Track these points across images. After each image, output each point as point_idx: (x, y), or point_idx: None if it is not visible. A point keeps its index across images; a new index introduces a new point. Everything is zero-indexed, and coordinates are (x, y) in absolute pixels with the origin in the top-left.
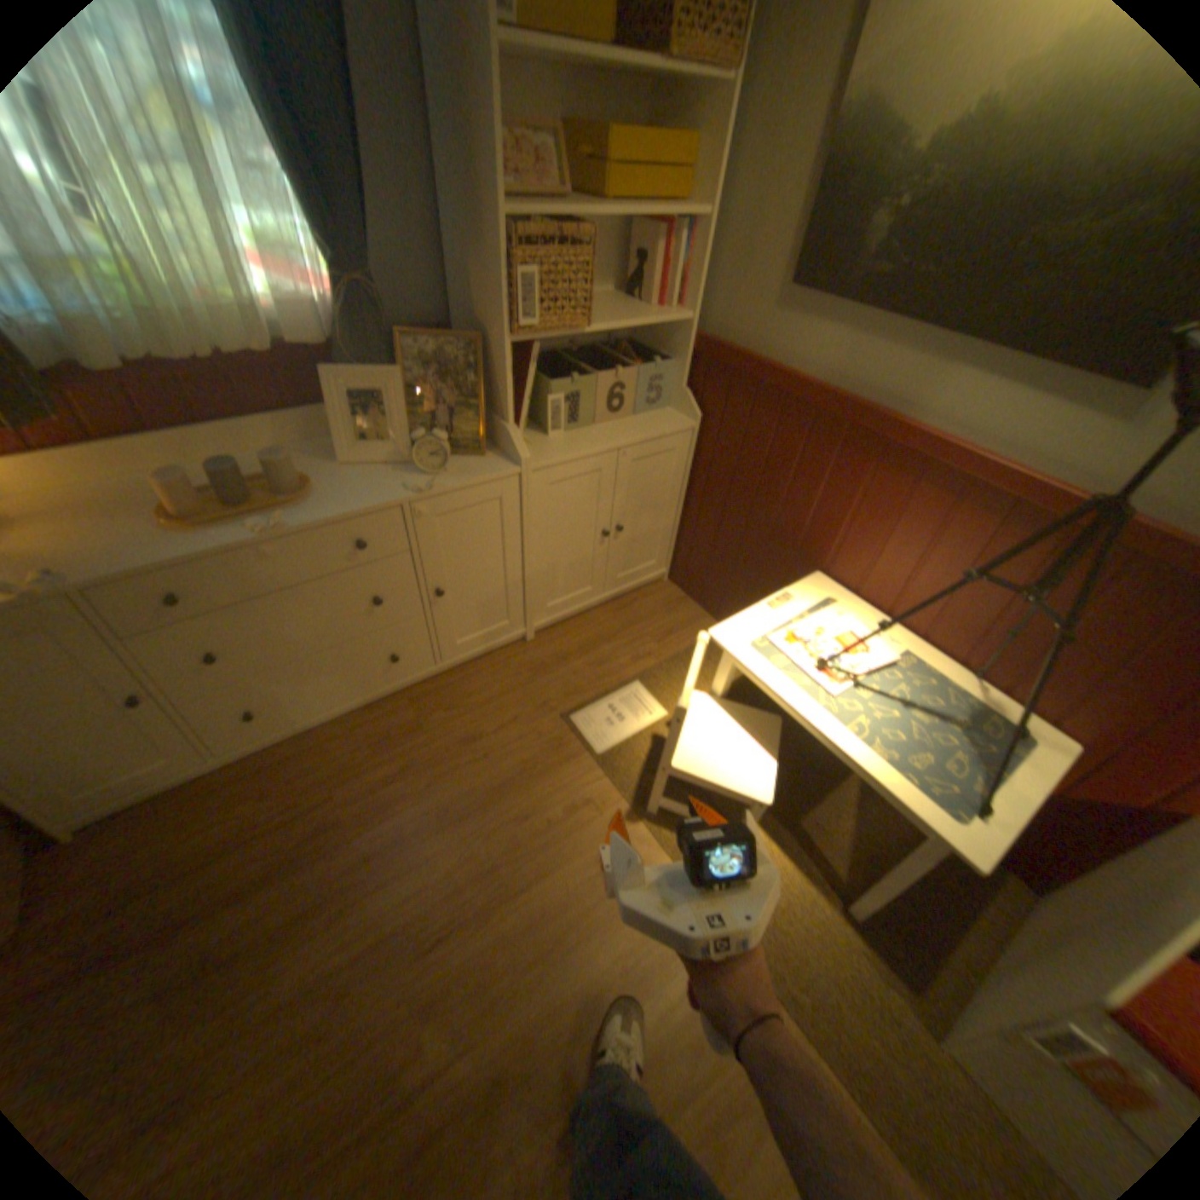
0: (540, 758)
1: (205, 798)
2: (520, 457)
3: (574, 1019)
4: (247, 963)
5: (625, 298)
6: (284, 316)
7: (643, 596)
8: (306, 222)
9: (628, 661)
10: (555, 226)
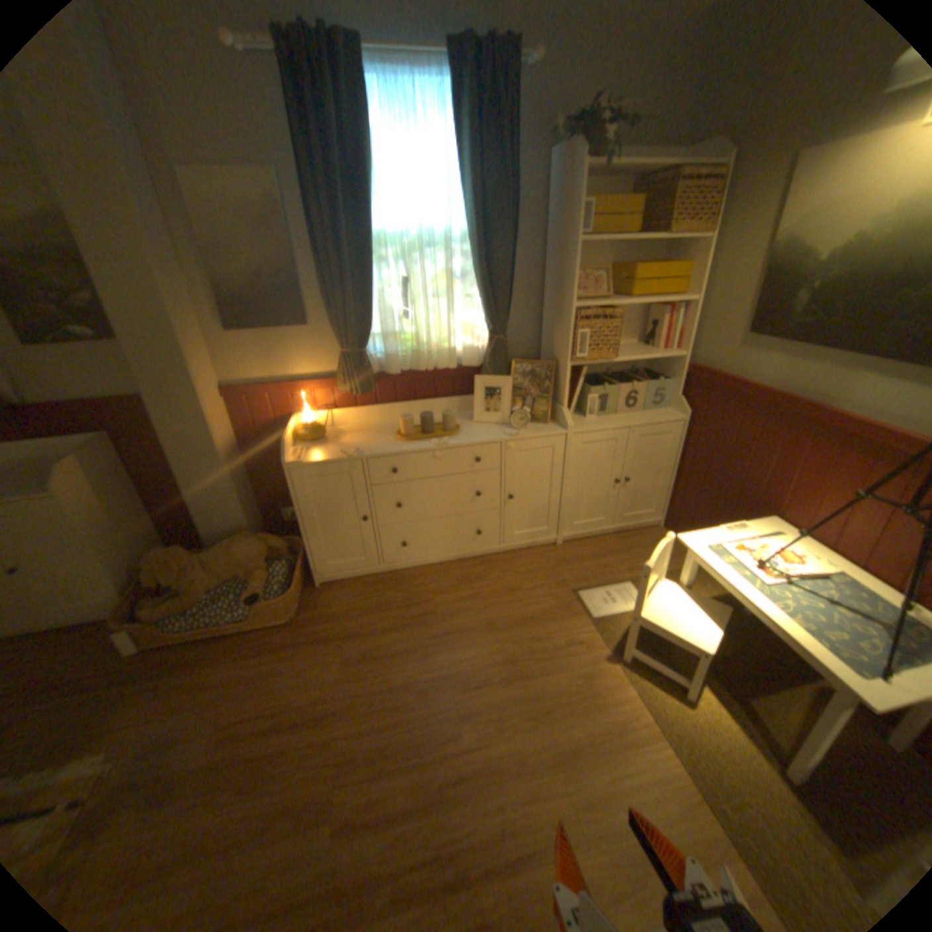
0: (555, 610)
1: (375, 583)
2: (568, 424)
3: (553, 757)
4: (382, 662)
5: (644, 345)
6: (464, 354)
7: (644, 533)
8: (483, 315)
9: (625, 569)
10: (603, 310)
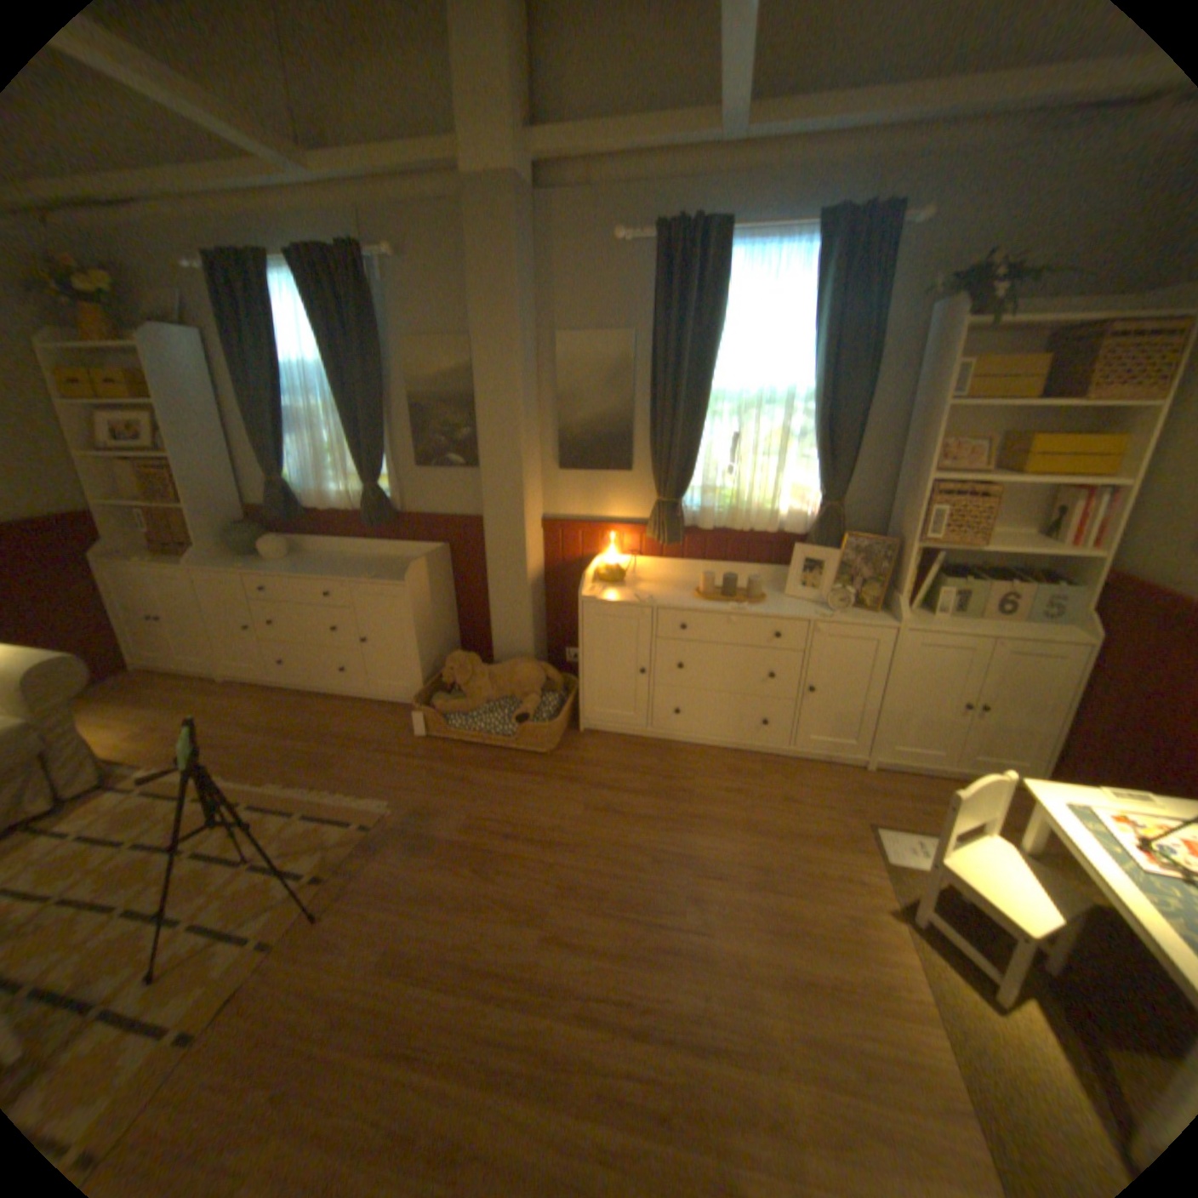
0: (840, 839)
1: (637, 746)
2: (902, 617)
3: (785, 979)
4: (625, 819)
5: (1046, 538)
6: (789, 519)
7: None
8: (819, 479)
9: None
10: (979, 486)
